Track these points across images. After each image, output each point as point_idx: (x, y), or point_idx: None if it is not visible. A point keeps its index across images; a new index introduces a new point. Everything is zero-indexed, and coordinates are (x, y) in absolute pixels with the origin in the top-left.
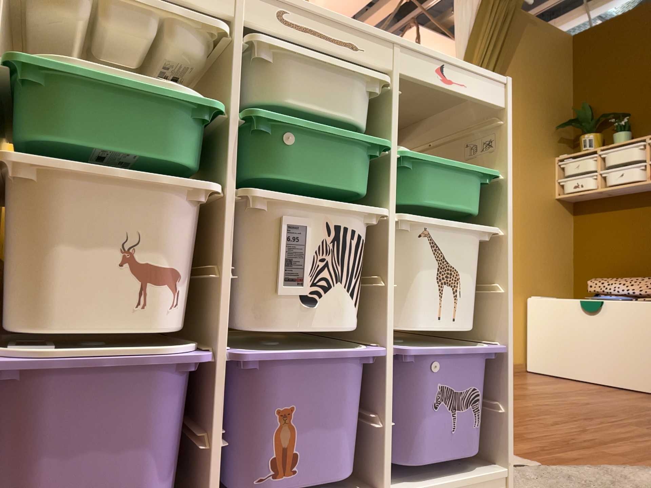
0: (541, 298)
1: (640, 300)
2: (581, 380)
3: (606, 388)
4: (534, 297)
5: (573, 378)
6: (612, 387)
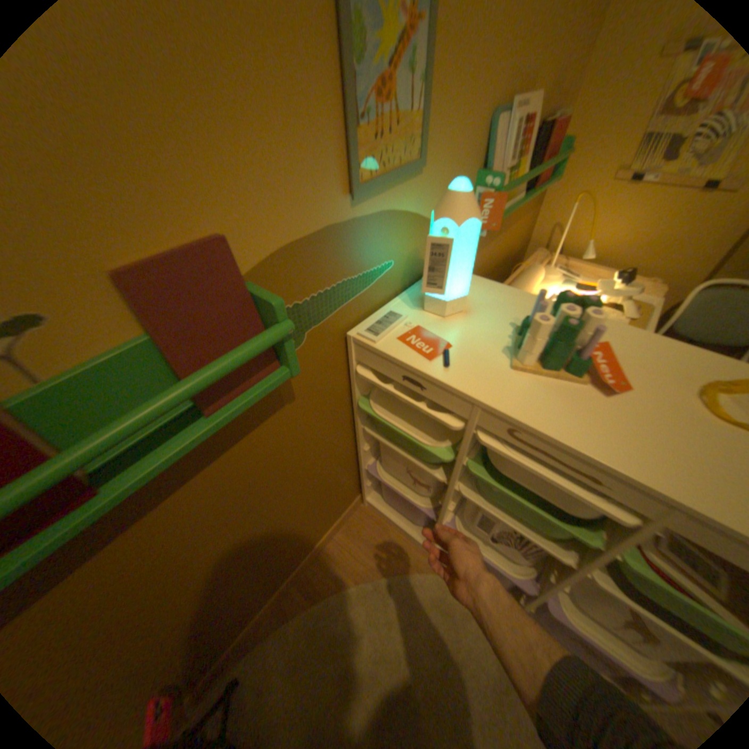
0: None
1: None
2: None
3: None
4: None
5: None
6: None
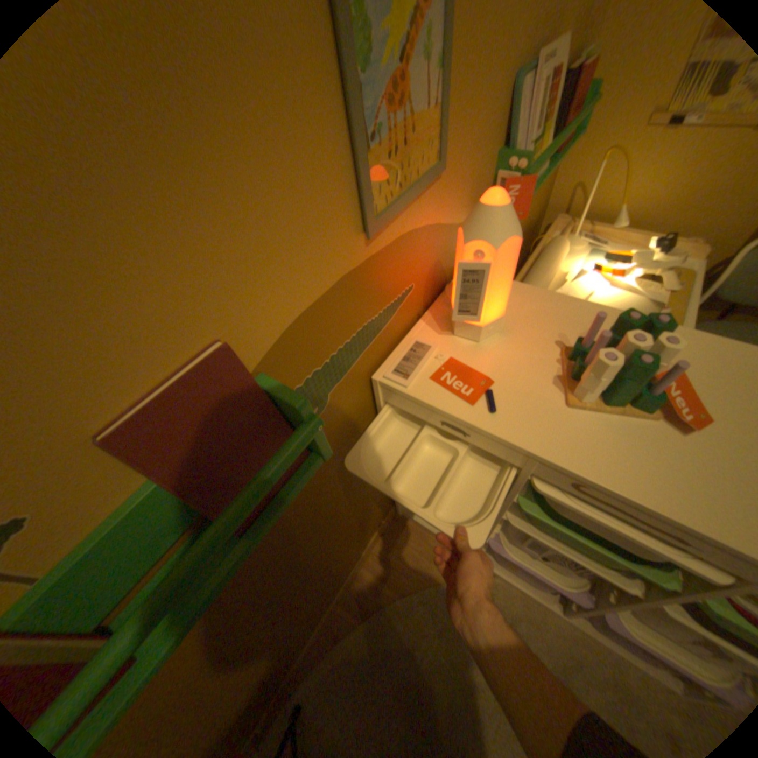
0: None
1: None
2: None
3: None
4: None
5: None
6: None
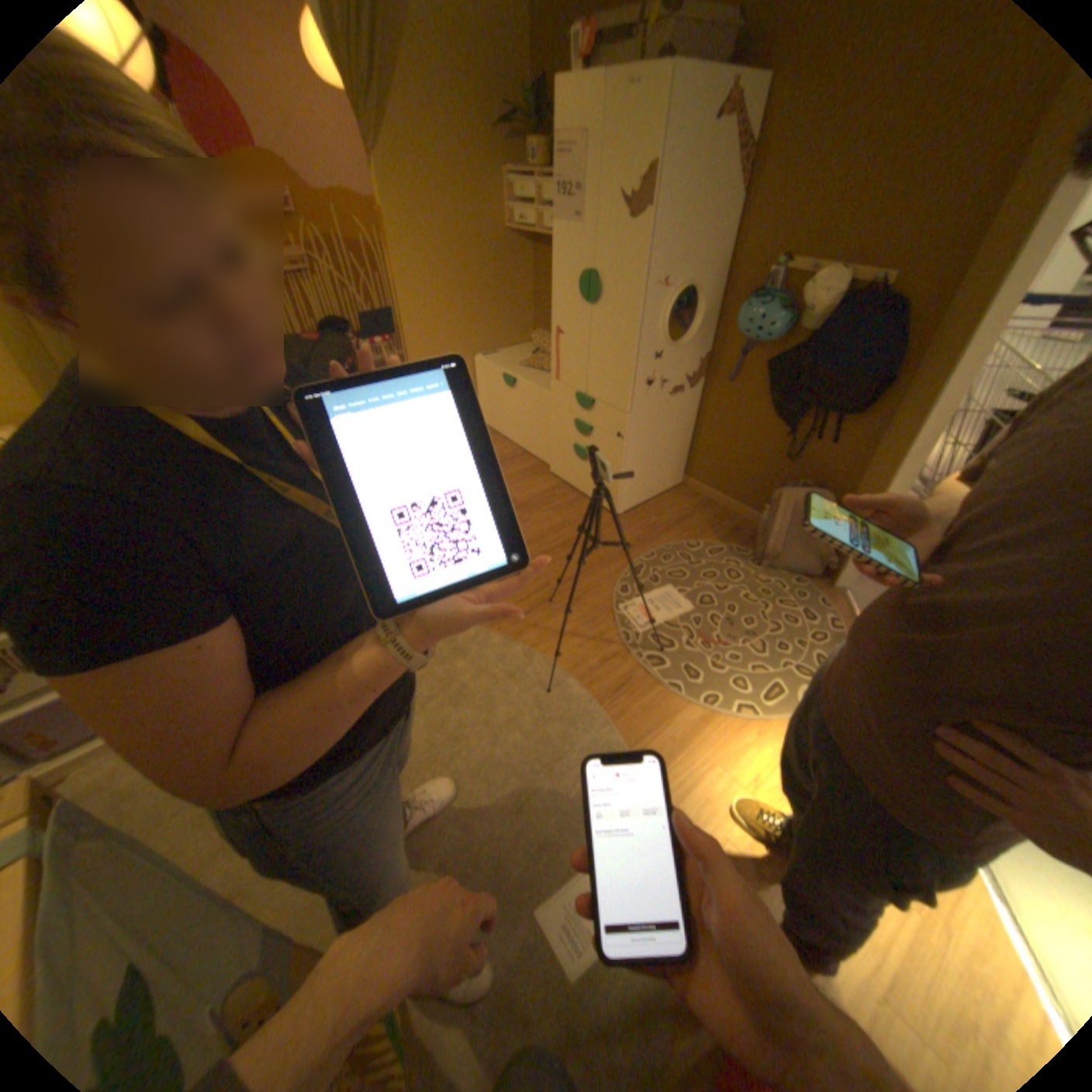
0: (486, 362)
1: (542, 389)
2: (509, 444)
3: (516, 458)
4: (482, 359)
5: (505, 441)
6: (522, 456)
